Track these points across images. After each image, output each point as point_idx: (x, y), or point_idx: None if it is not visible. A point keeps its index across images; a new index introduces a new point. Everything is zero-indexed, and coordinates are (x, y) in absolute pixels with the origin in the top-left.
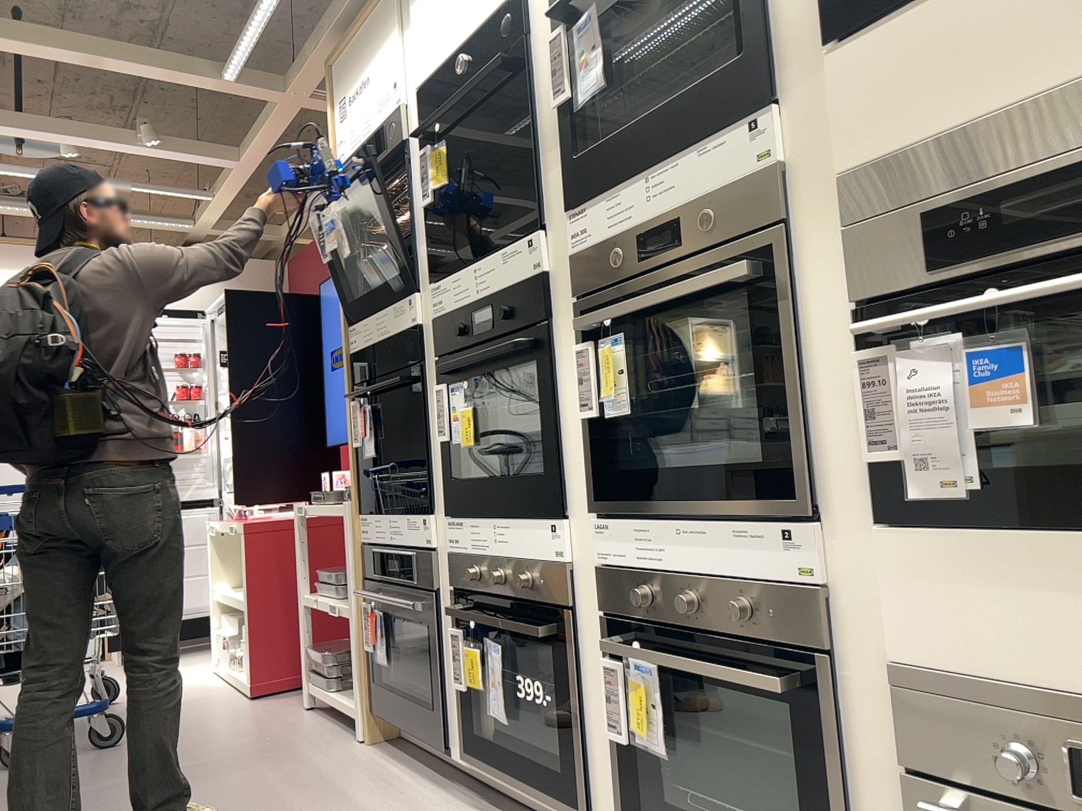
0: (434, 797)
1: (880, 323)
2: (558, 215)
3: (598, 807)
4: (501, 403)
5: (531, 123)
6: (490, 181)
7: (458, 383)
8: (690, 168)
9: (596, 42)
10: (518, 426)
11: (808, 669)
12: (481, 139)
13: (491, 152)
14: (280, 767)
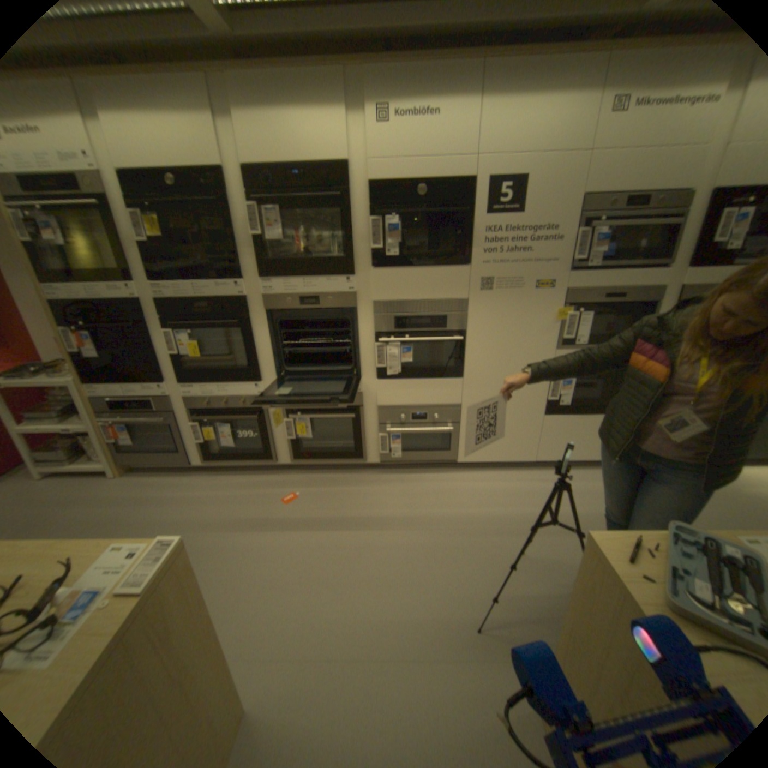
0: (189, 481)
1: (385, 342)
2: (251, 277)
3: (278, 457)
4: (196, 335)
5: (231, 234)
6: (182, 238)
7: (179, 331)
8: (323, 284)
9: (279, 222)
10: (223, 349)
11: (356, 410)
12: (182, 220)
13: (191, 230)
14: (85, 507)
